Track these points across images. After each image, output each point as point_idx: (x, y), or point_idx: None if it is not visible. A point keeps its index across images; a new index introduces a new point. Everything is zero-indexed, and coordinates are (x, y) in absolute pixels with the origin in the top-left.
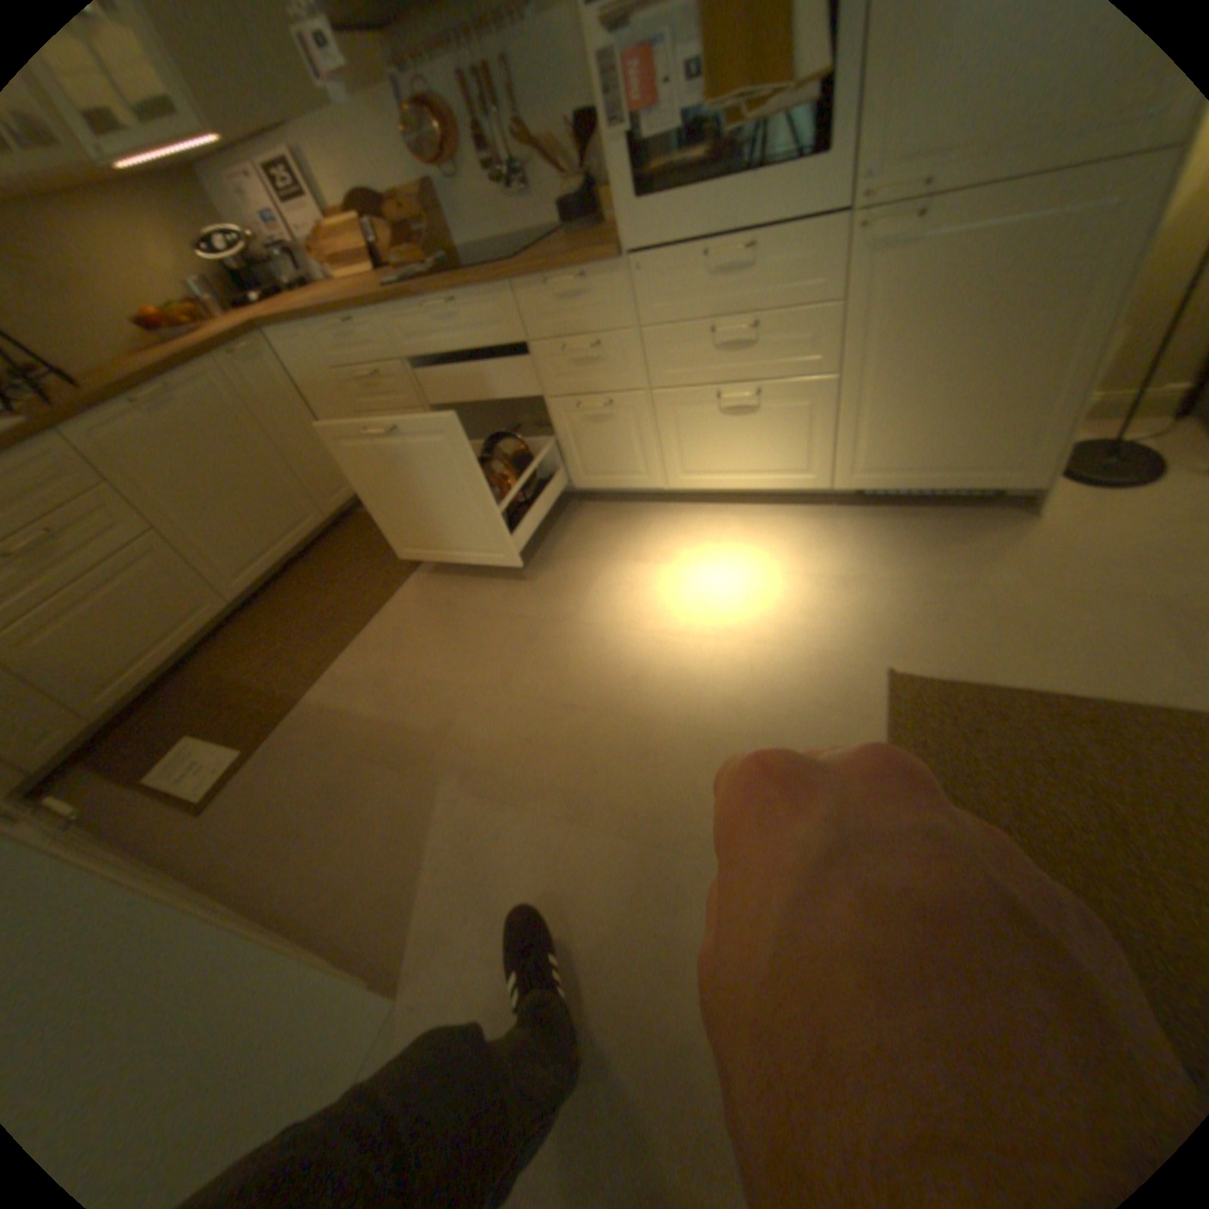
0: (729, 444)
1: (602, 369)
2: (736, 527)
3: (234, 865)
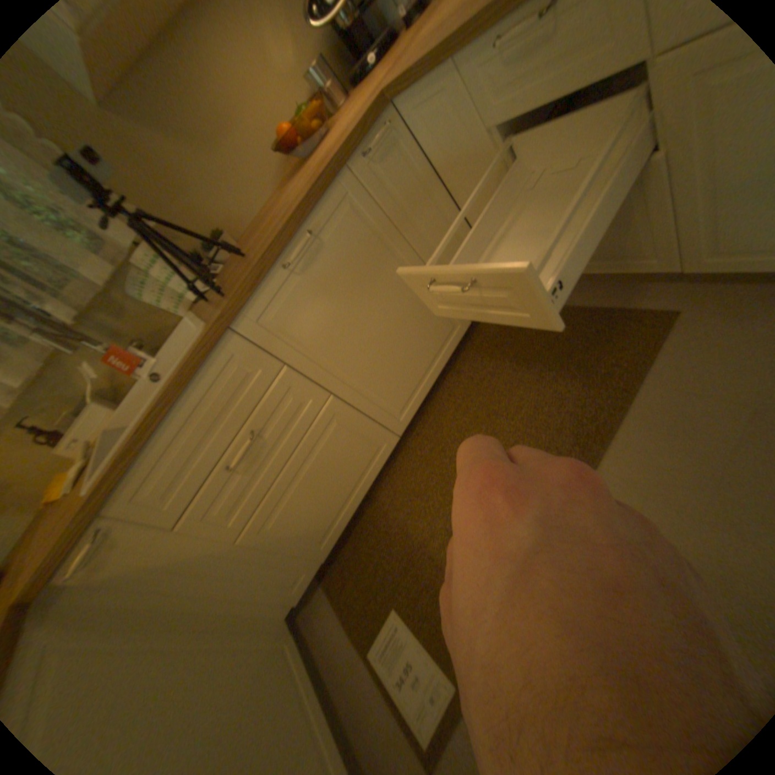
0: None
1: None
2: None
3: None
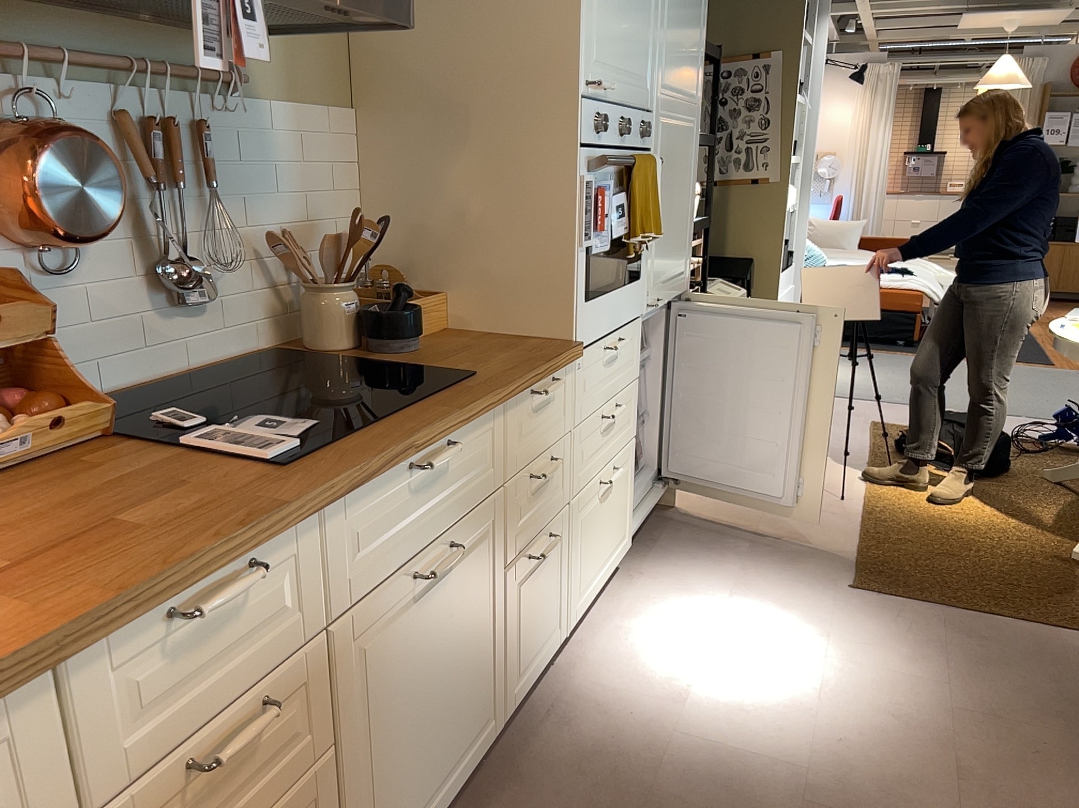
0: (600, 538)
1: (549, 495)
2: (633, 623)
3: None
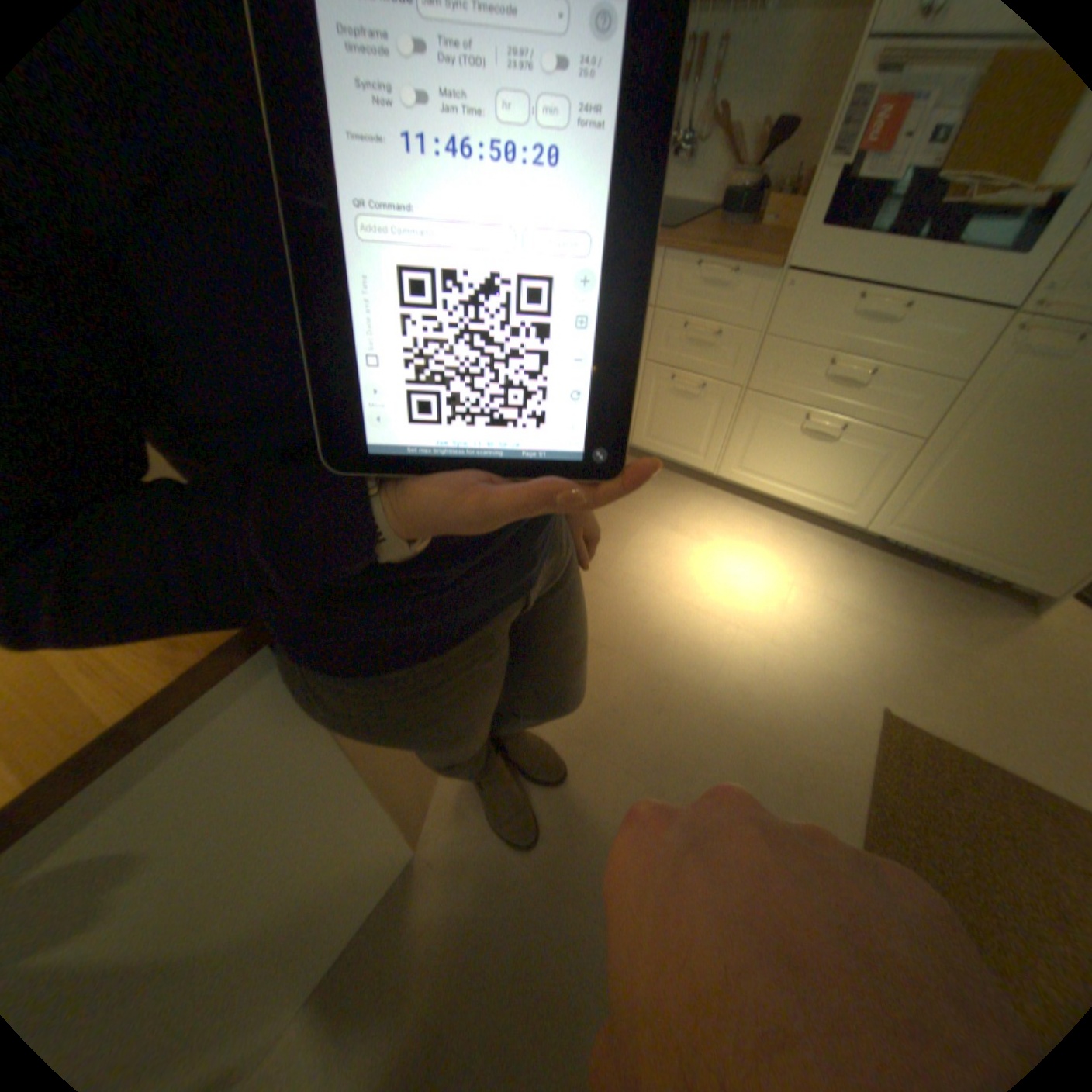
0: (794, 459)
1: (712, 354)
2: (768, 529)
3: None
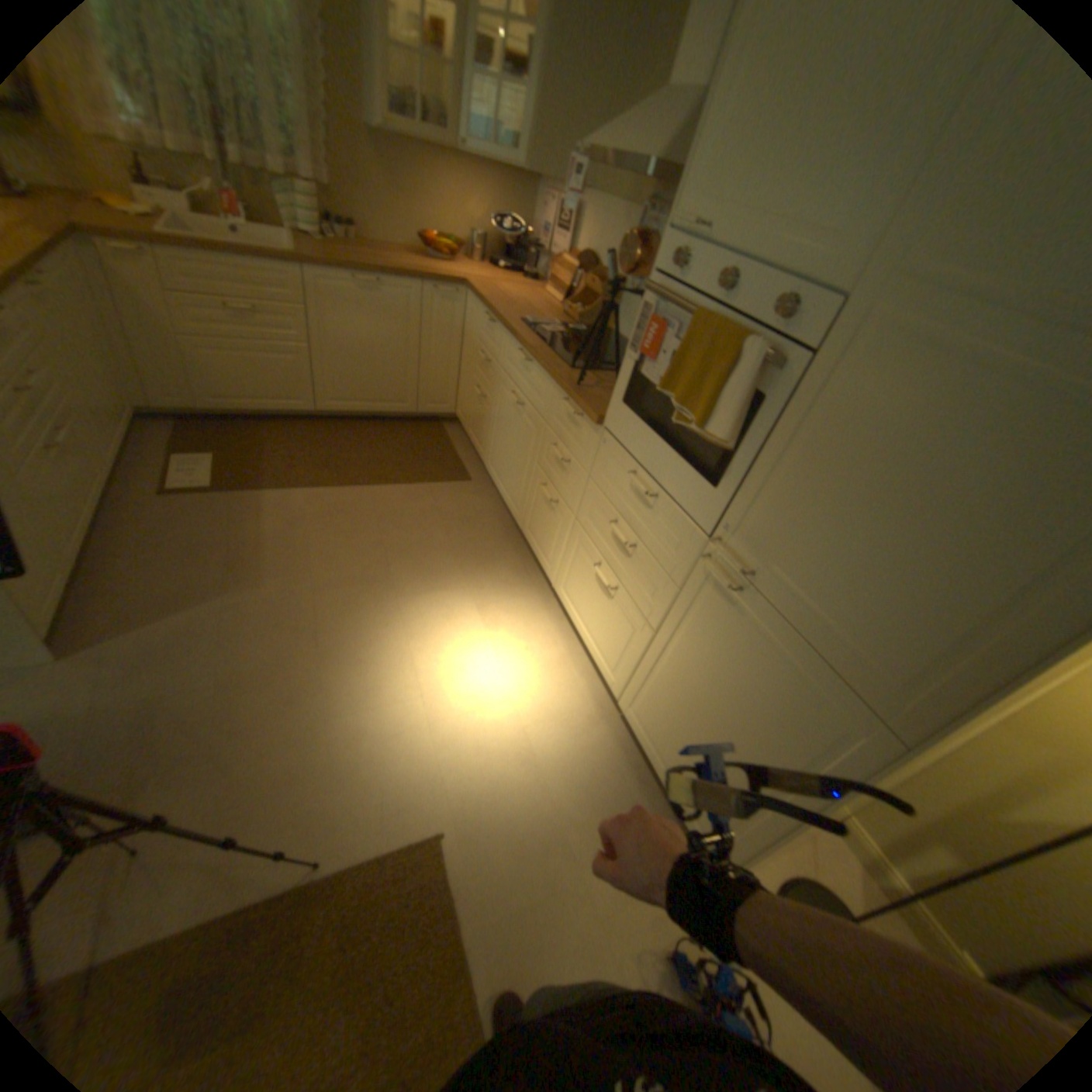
0: (586, 605)
1: (562, 483)
2: (549, 658)
3: (127, 533)
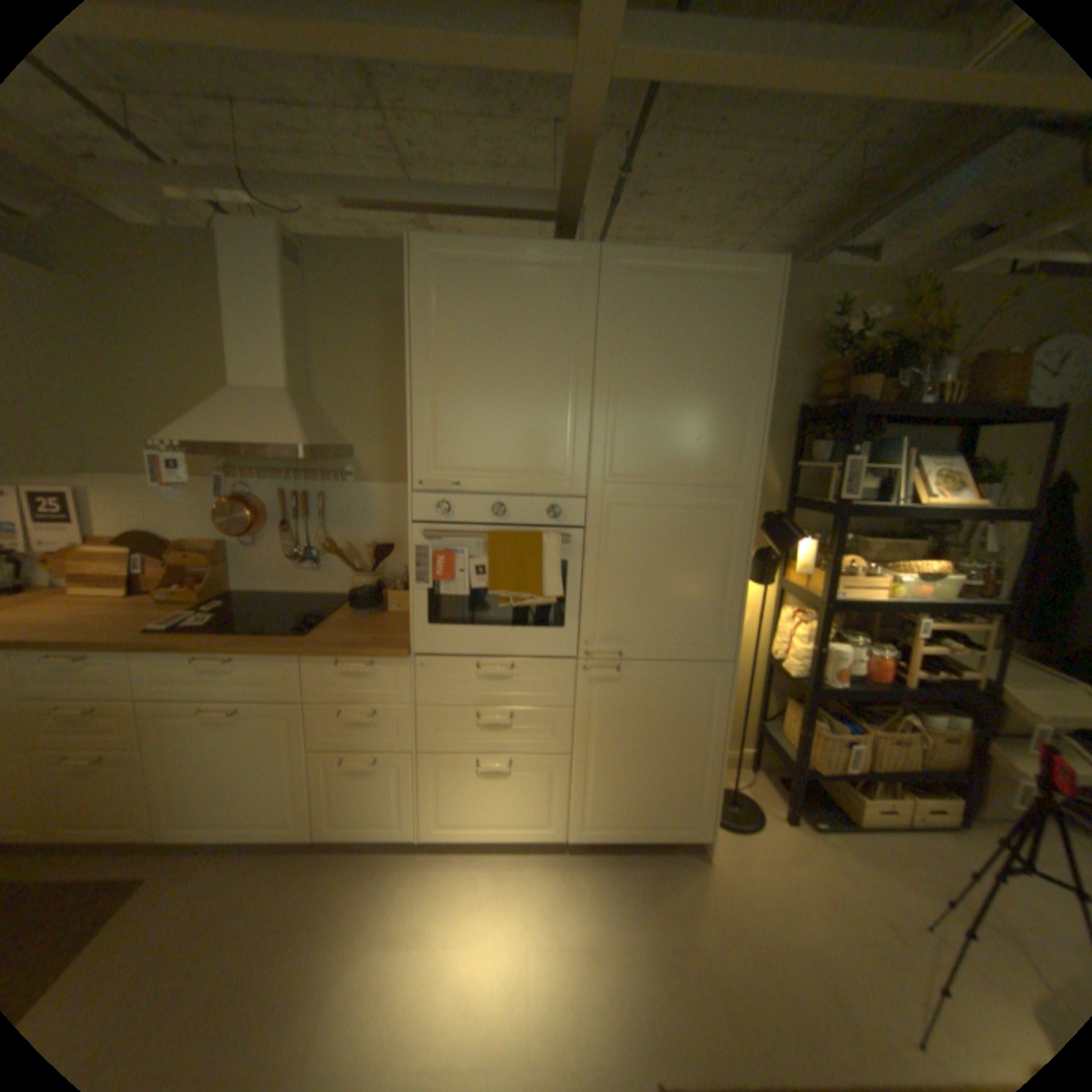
0: (481, 804)
1: (373, 734)
2: (485, 887)
3: None
